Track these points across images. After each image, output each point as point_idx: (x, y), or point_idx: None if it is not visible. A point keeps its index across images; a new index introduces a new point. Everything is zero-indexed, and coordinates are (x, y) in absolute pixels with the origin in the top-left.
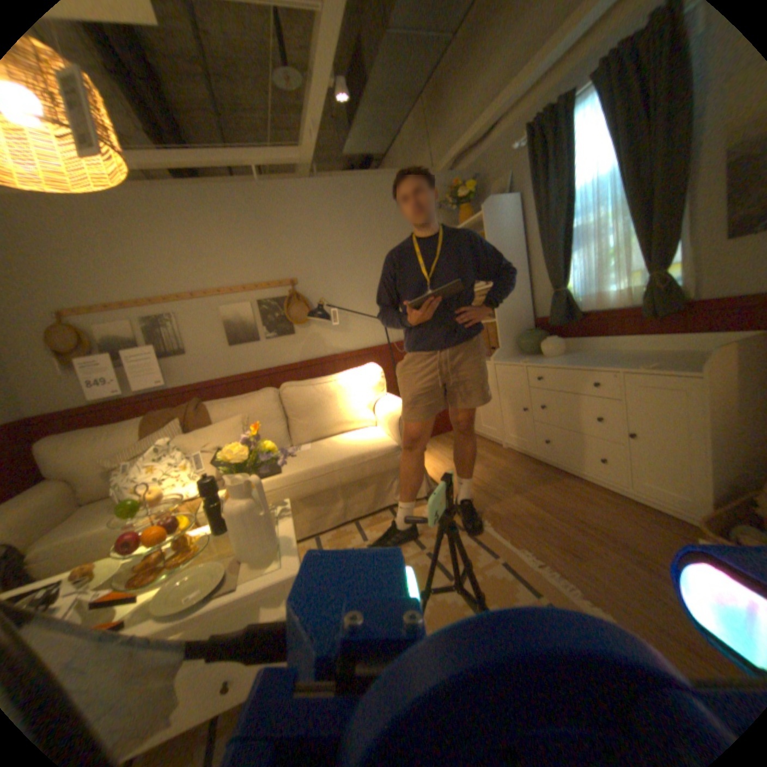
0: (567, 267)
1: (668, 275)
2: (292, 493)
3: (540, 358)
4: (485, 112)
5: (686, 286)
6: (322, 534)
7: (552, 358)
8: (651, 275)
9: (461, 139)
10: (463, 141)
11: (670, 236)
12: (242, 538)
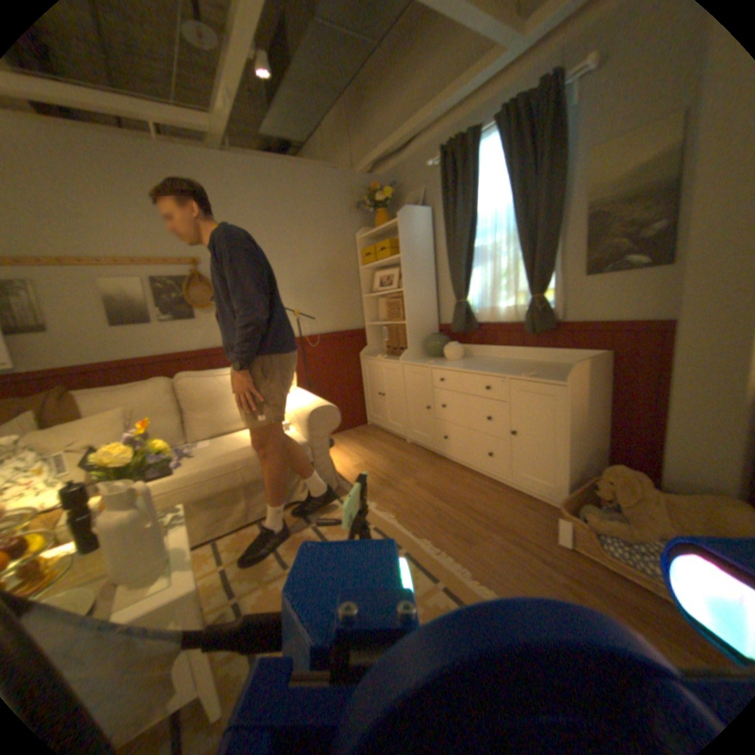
0: (468, 282)
1: (544, 299)
2: (185, 497)
3: (442, 361)
4: (404, 127)
5: (556, 309)
6: (219, 539)
7: (452, 362)
8: (532, 297)
9: (380, 146)
10: (382, 149)
11: (547, 267)
12: (120, 556)
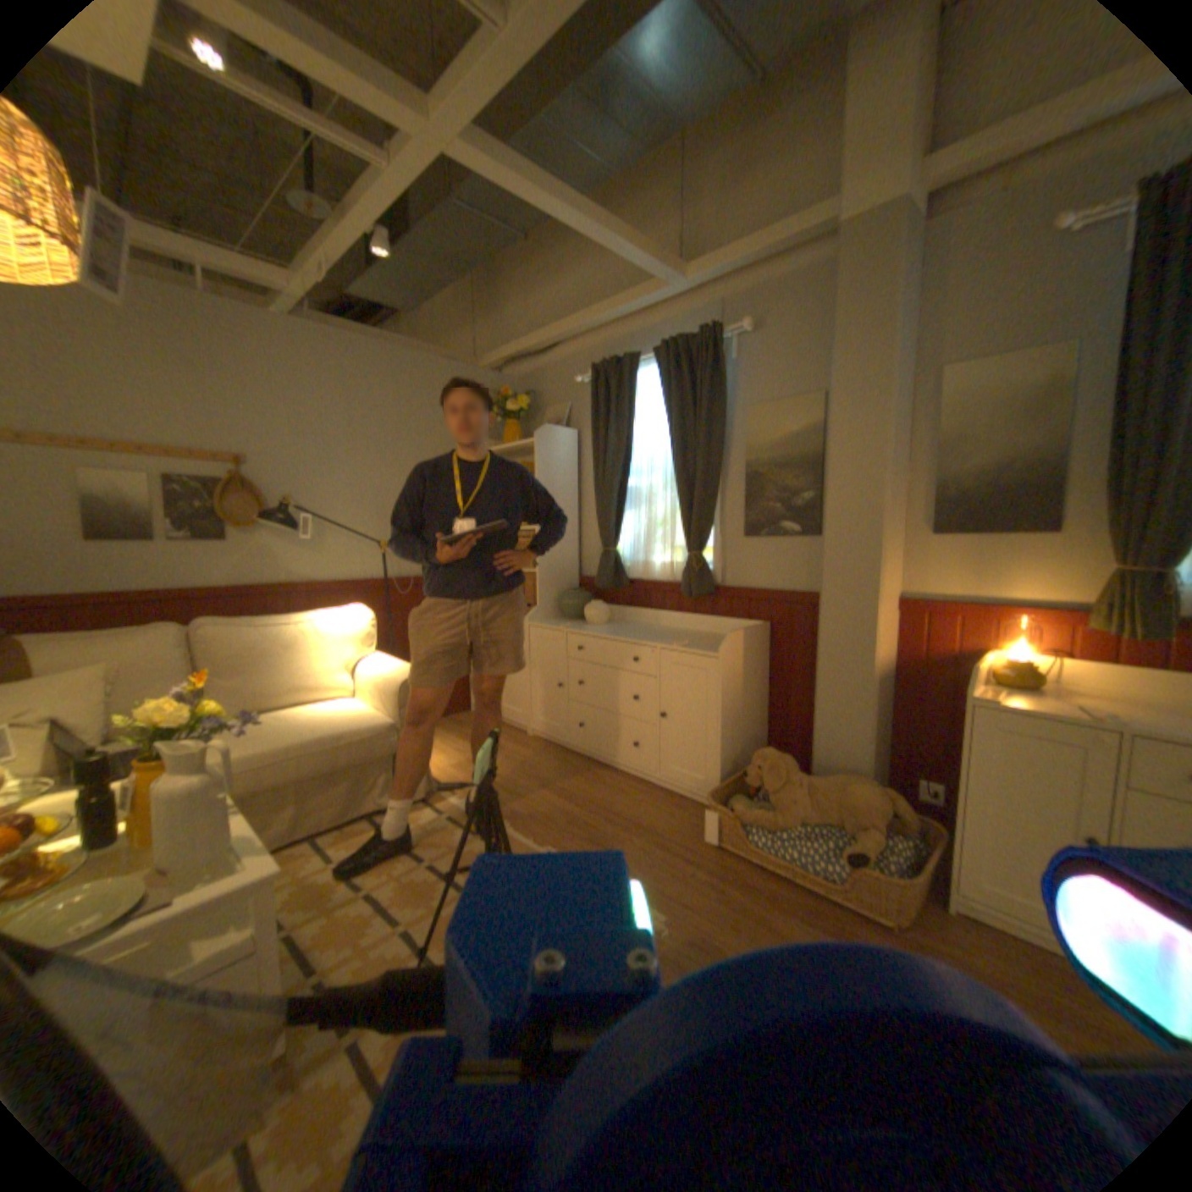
0: (618, 527)
1: (701, 559)
2: None
3: (581, 625)
4: (549, 329)
5: (715, 571)
6: None
7: (594, 627)
8: (688, 555)
9: (517, 343)
10: (519, 346)
11: (704, 522)
12: (182, 833)
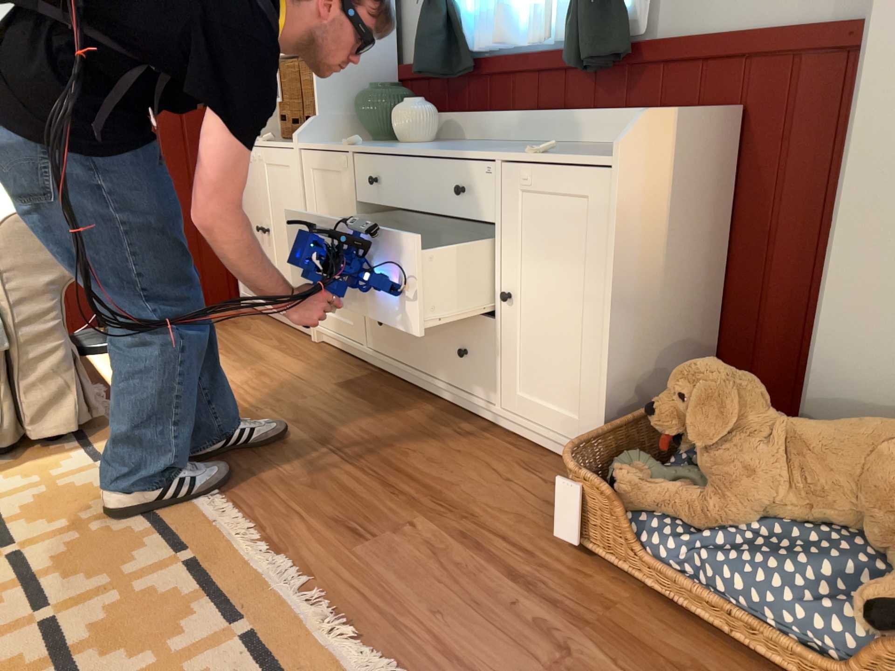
0: None
1: None
2: None
3: (386, 144)
4: None
5: (632, 13)
6: None
7: (404, 145)
8: None
9: None
10: None
11: None
12: None
